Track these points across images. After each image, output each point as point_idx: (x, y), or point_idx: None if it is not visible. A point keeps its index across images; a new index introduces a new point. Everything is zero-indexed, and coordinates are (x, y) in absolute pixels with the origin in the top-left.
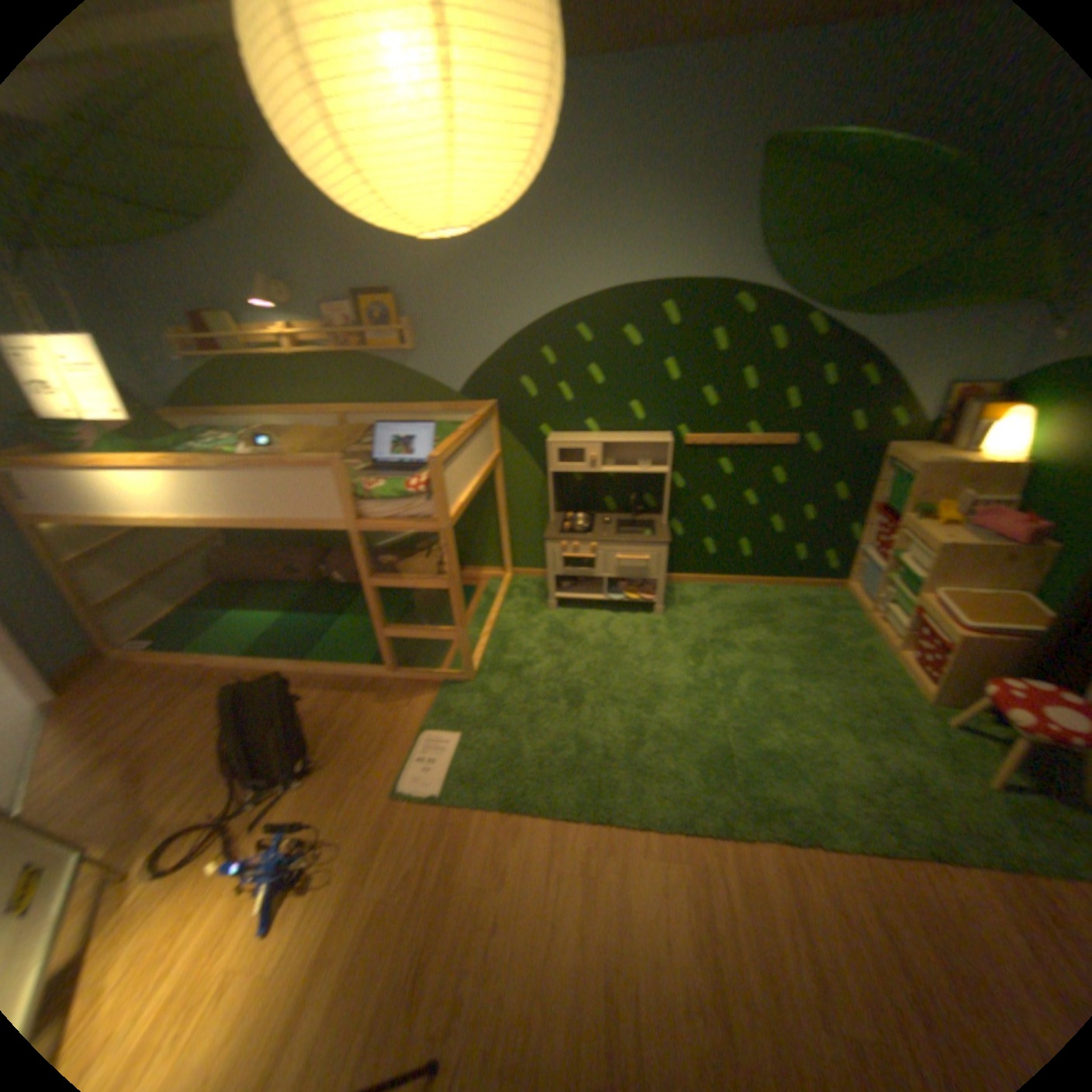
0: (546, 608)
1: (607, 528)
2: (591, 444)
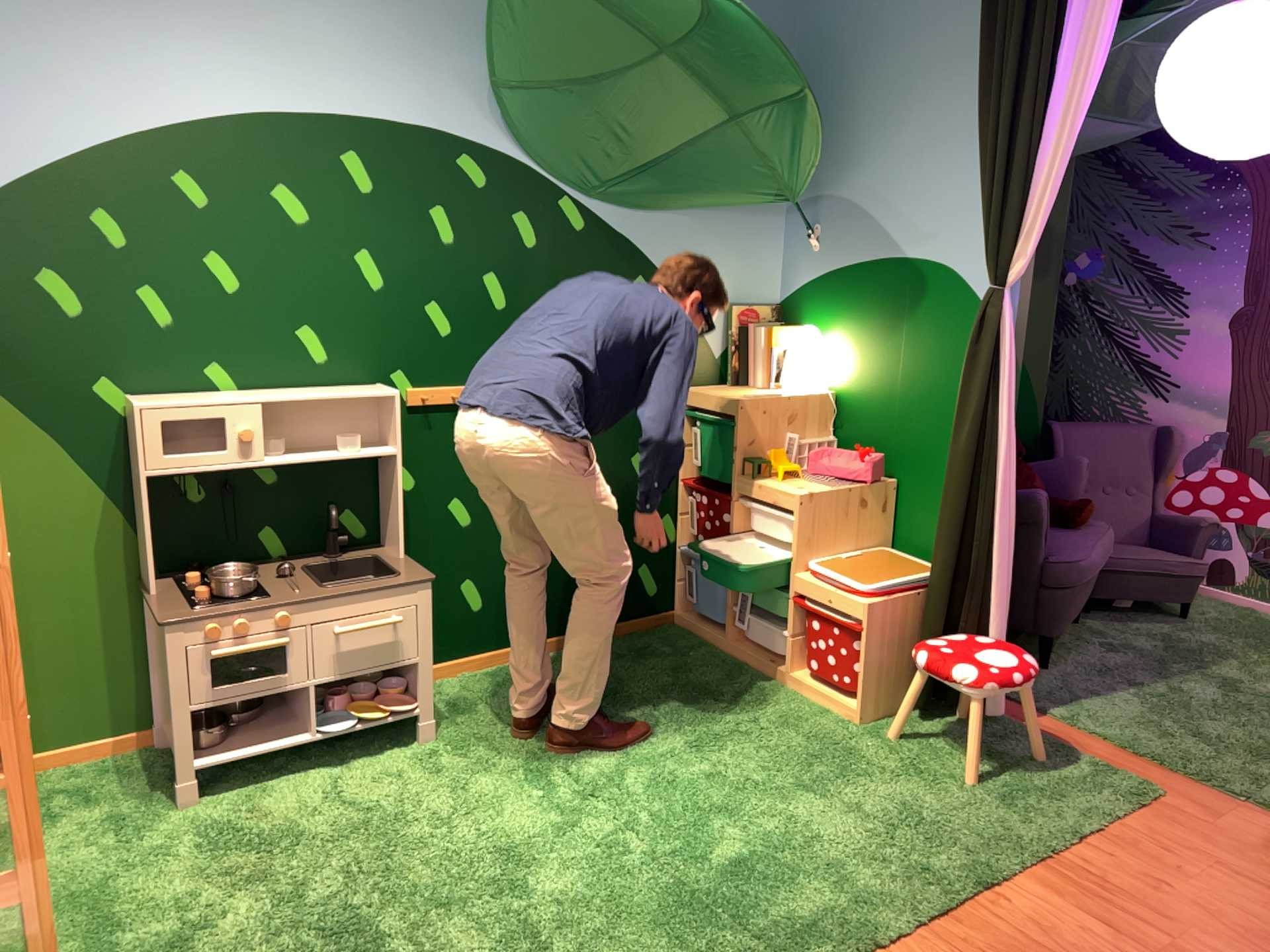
0: (166, 808)
1: (289, 581)
2: (238, 405)
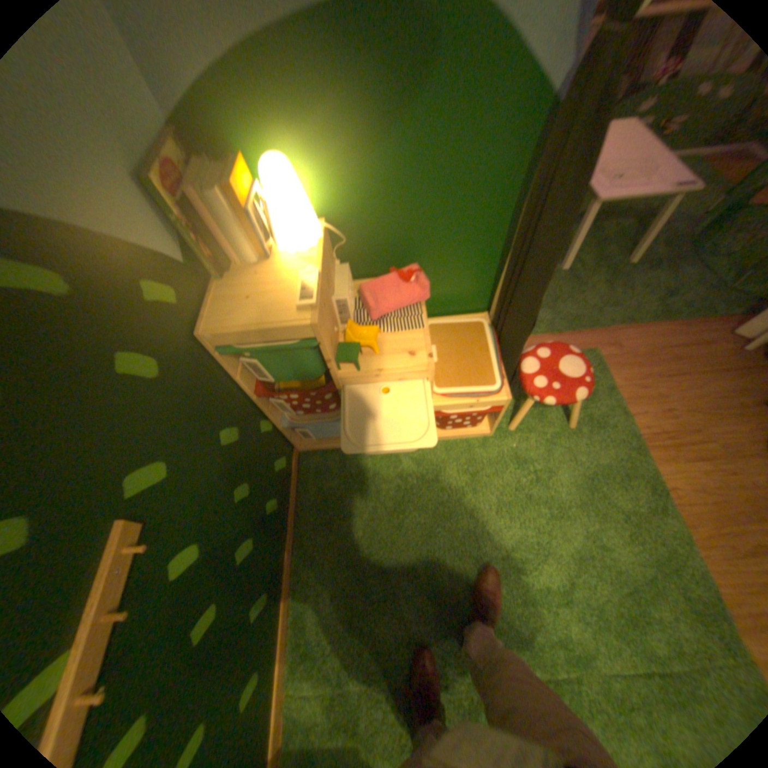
0: None
1: None
2: None
